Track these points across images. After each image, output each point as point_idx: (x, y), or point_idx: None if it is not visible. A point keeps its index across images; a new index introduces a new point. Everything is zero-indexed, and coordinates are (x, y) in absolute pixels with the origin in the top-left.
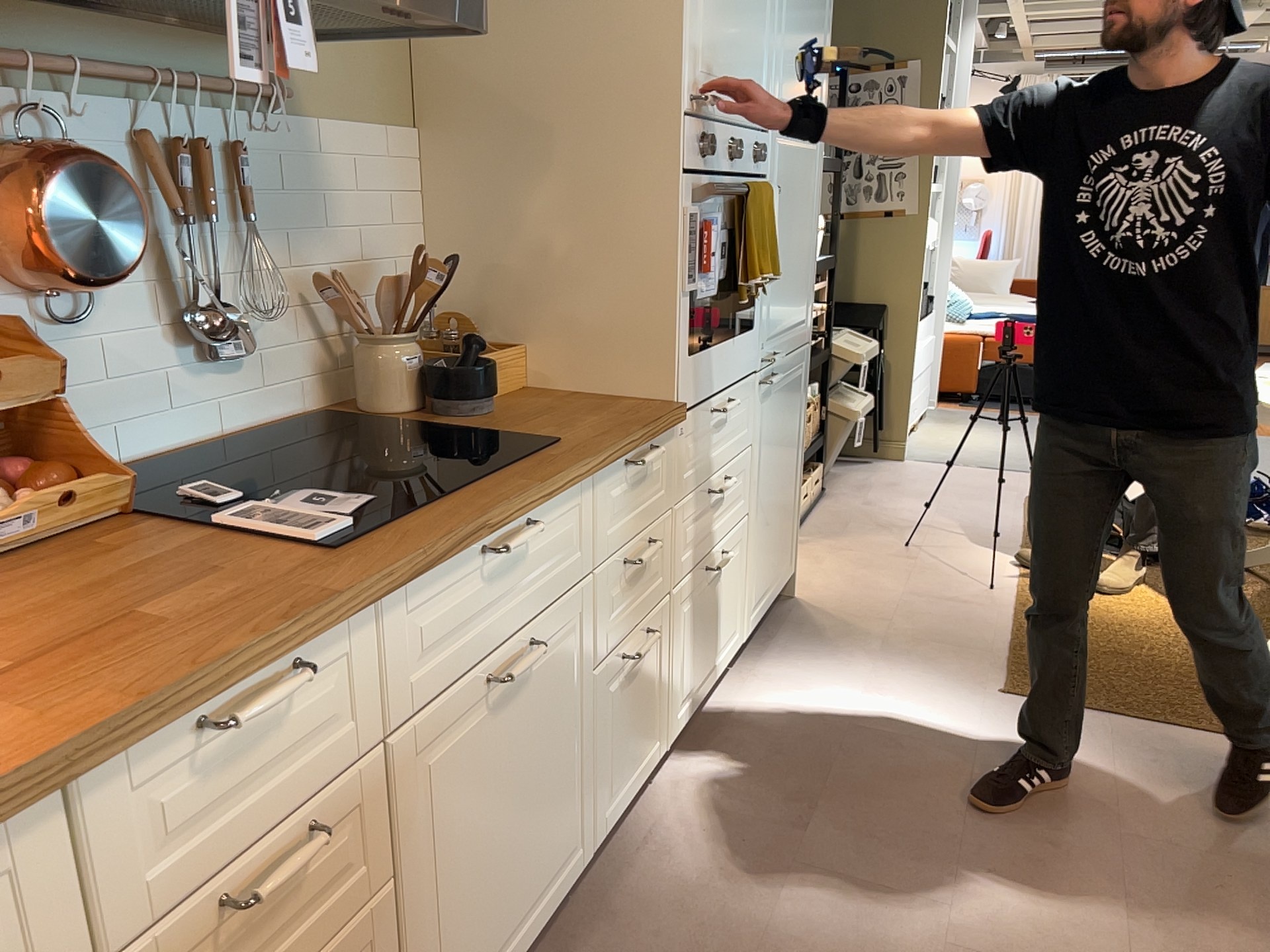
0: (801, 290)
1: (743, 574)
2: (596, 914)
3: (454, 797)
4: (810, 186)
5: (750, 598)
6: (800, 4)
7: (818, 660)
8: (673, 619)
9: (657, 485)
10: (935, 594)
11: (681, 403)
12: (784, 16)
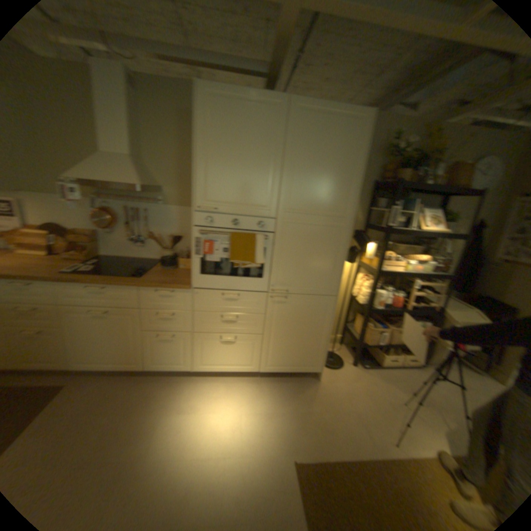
0: (319, 275)
1: (256, 351)
2: (135, 384)
3: (76, 327)
4: (329, 239)
5: (262, 361)
6: (308, 174)
7: (278, 397)
8: (191, 340)
9: (177, 302)
10: (366, 424)
11: (191, 285)
12: (288, 180)
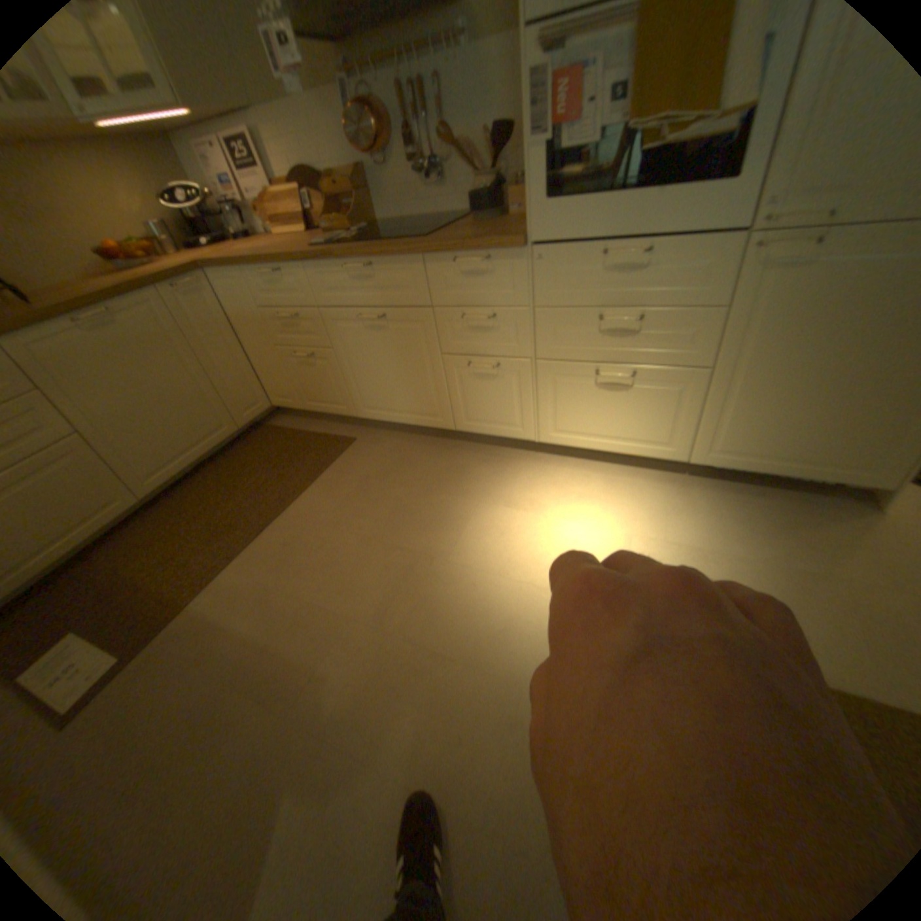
0: None
1: (690, 411)
2: (447, 448)
3: (353, 344)
4: None
5: (706, 437)
6: None
7: (737, 523)
8: (537, 375)
9: (503, 284)
10: None
11: (530, 234)
12: None
